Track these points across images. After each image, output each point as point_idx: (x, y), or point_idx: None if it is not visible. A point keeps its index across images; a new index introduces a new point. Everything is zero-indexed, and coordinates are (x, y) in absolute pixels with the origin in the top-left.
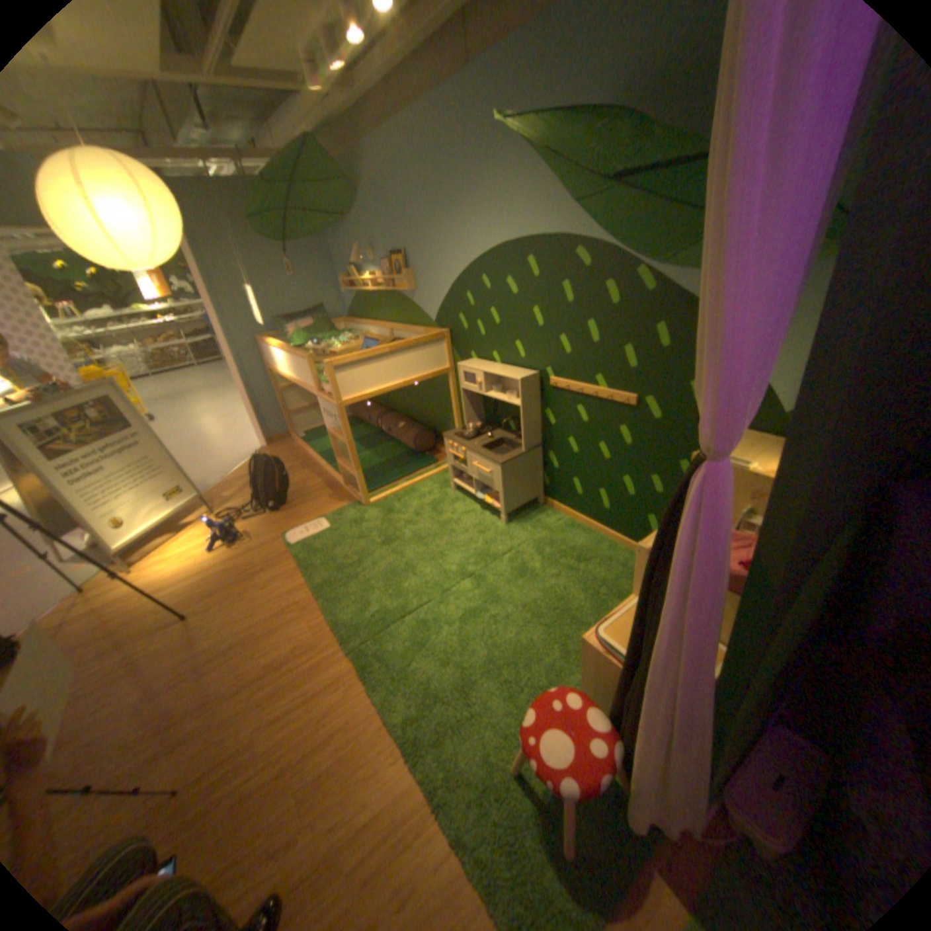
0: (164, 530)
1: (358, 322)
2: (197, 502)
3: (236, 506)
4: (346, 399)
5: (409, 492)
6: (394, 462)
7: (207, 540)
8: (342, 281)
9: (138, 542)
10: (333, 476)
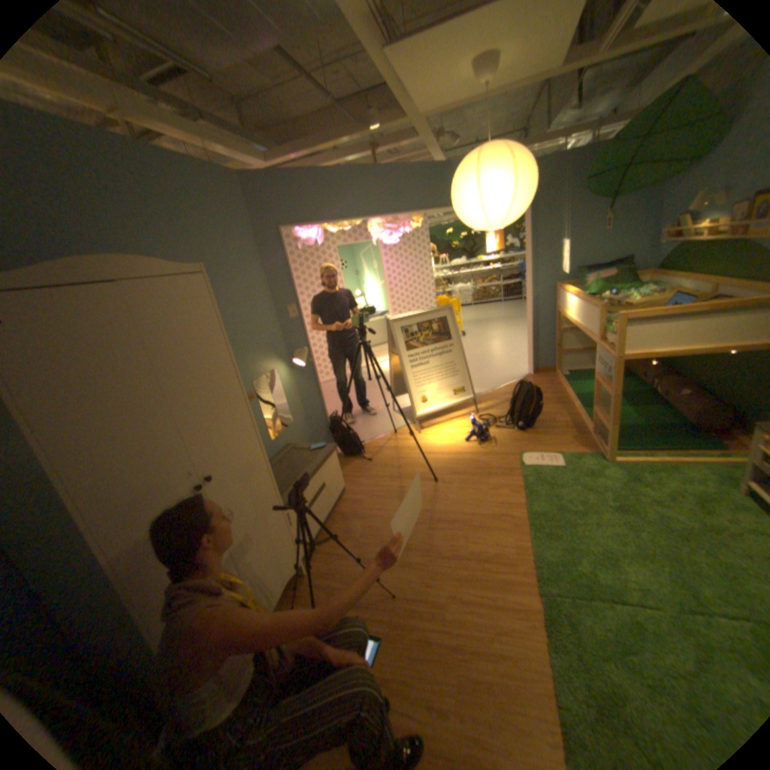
0: (446, 413)
1: (670, 273)
2: (470, 401)
3: (495, 414)
4: (630, 353)
5: (670, 469)
6: (661, 429)
7: (468, 432)
8: (667, 230)
9: (430, 415)
10: (584, 419)
